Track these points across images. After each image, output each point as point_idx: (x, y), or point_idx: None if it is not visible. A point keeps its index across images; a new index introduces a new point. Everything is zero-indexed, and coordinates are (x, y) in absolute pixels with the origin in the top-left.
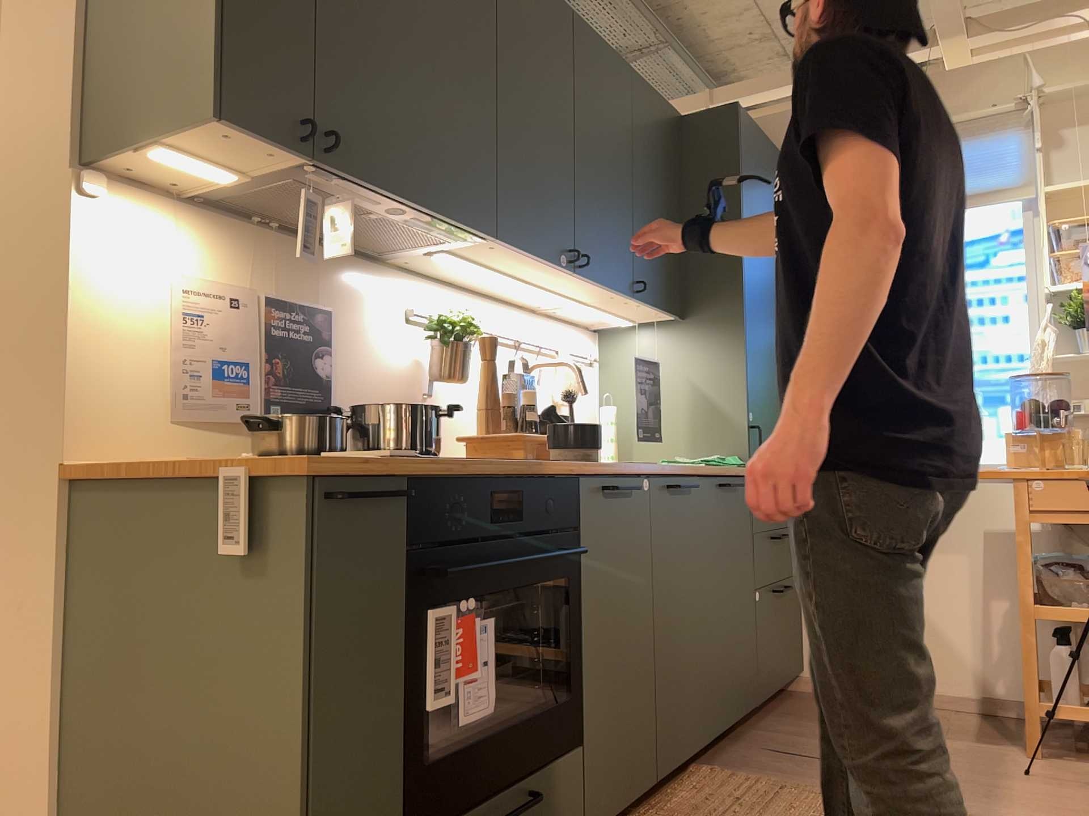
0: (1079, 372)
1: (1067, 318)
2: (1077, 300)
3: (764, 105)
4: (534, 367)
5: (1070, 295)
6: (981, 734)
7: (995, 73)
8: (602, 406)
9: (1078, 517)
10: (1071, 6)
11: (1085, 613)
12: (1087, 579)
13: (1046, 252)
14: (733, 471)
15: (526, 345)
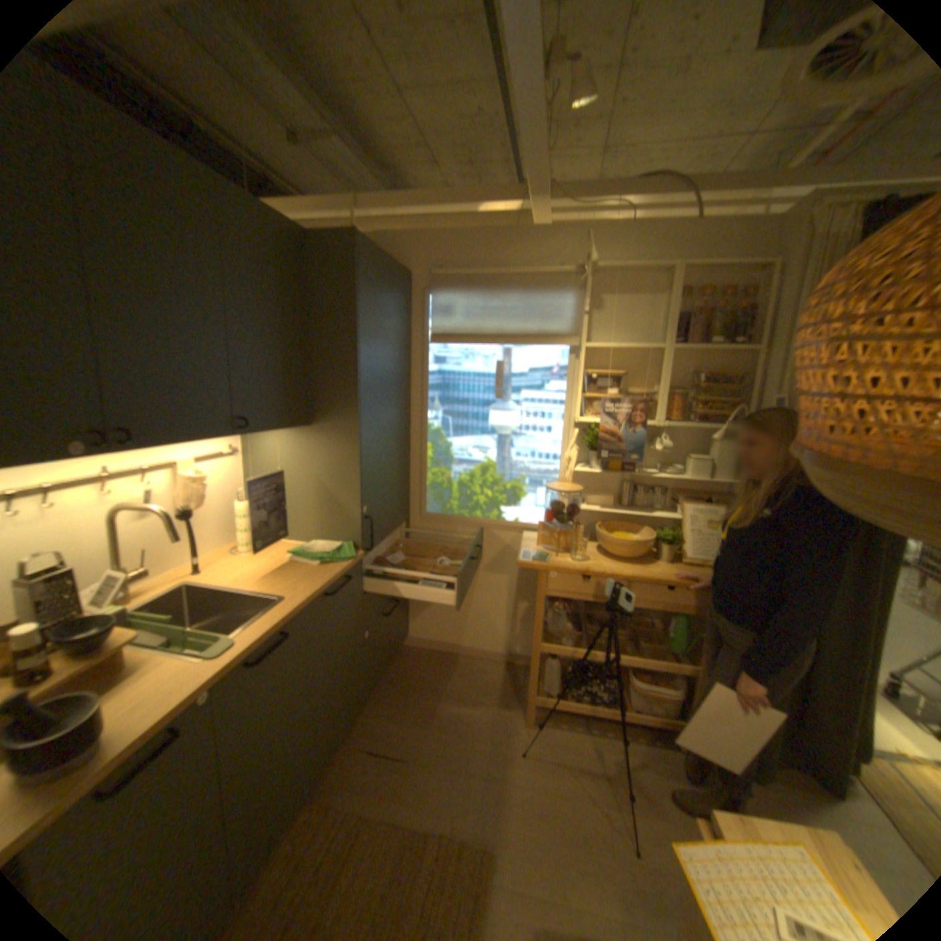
0: (587, 473)
1: (586, 441)
2: (594, 430)
3: (399, 218)
4: (121, 510)
5: (590, 421)
6: (502, 696)
7: (568, 236)
8: (238, 498)
9: (573, 596)
10: (626, 191)
11: (568, 652)
12: (572, 624)
13: (580, 388)
14: (341, 569)
15: (122, 474)
